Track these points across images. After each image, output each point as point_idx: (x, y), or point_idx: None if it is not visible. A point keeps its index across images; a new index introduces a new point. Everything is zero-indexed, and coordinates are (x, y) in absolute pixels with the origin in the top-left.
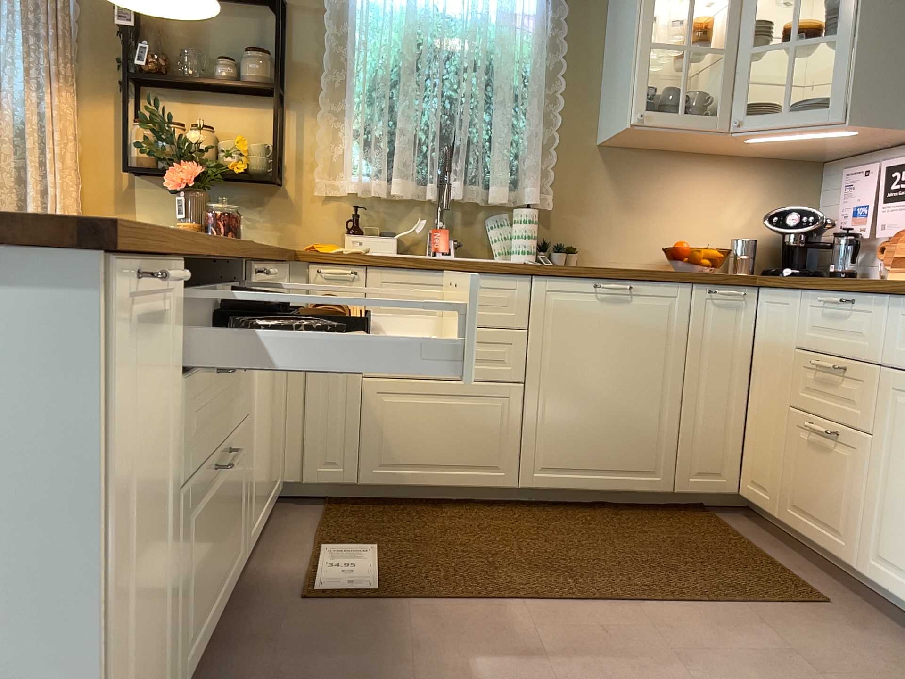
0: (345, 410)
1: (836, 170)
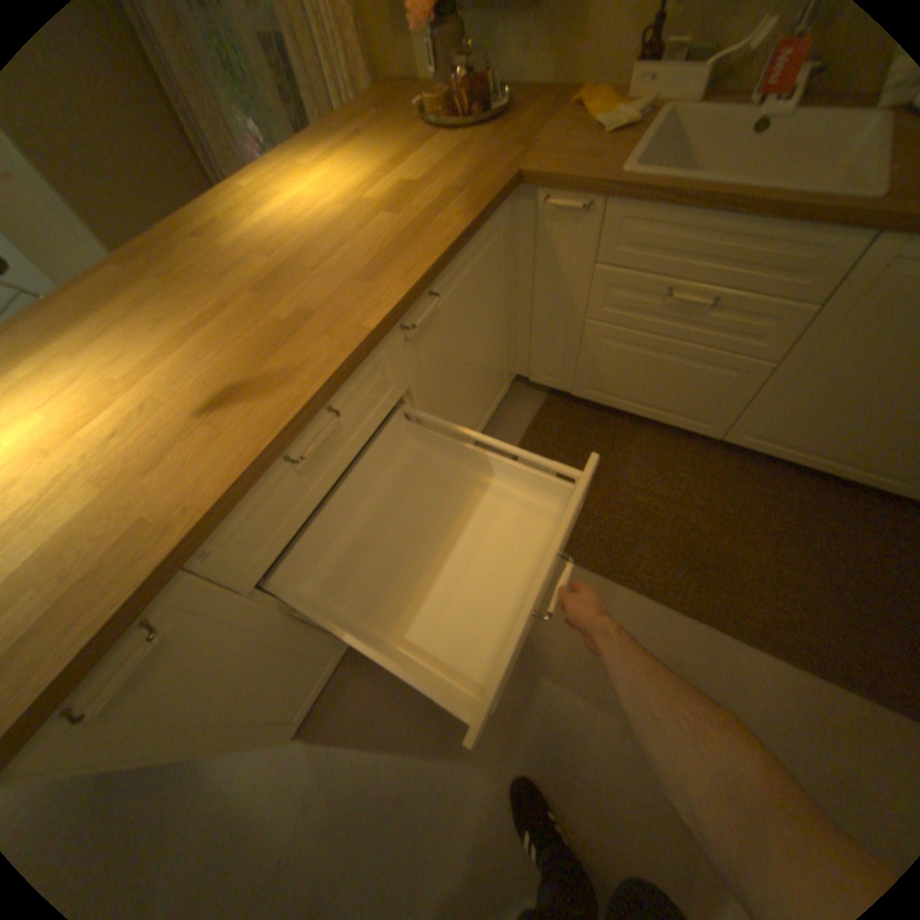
0: (566, 341)
1: None
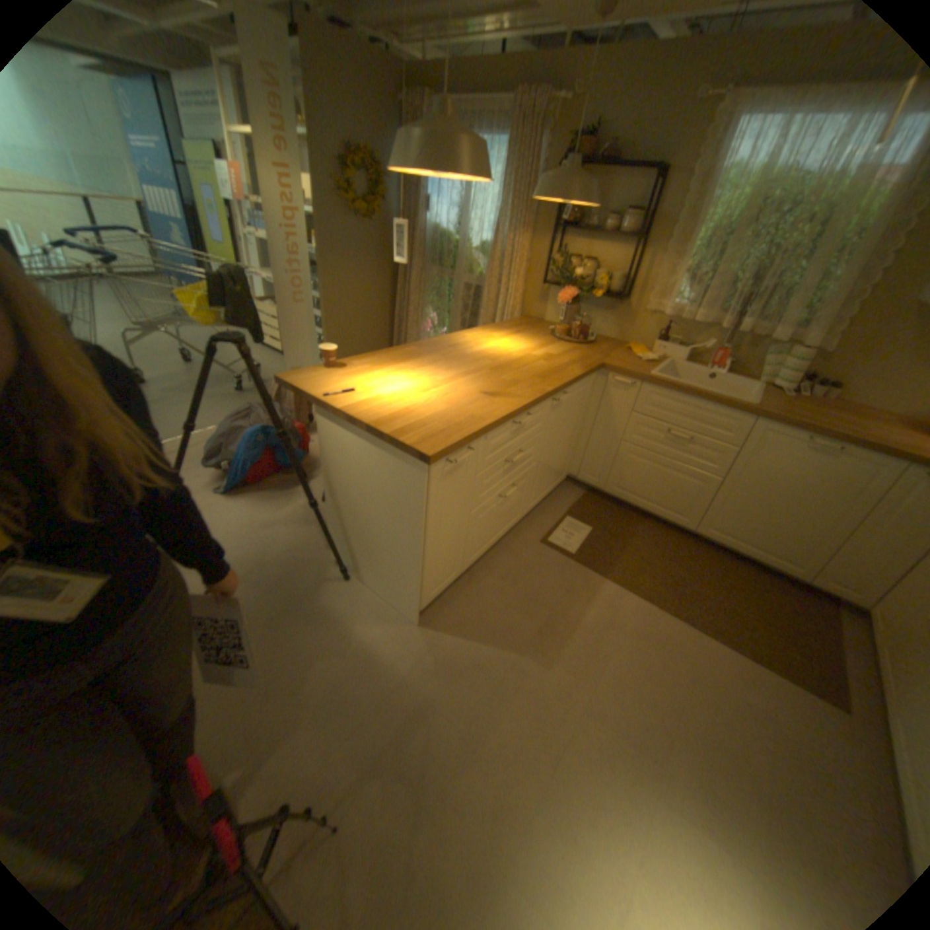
0: (607, 453)
1: None
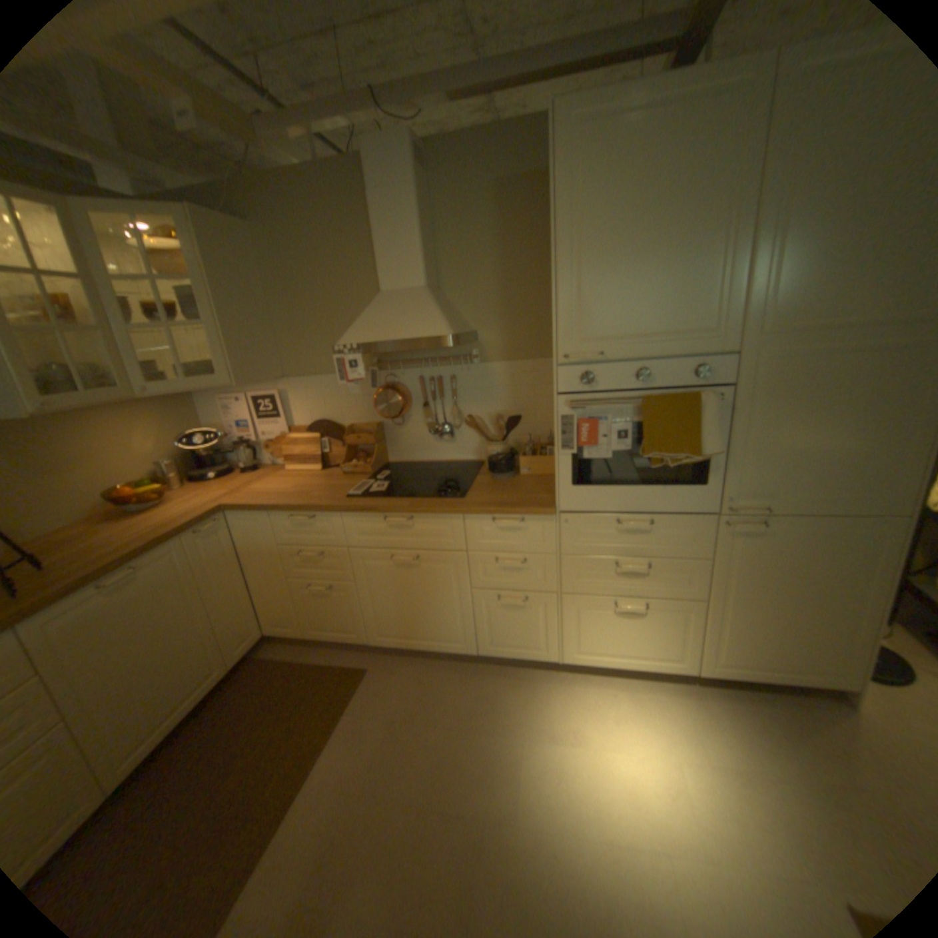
0: None
1: (203, 392)
